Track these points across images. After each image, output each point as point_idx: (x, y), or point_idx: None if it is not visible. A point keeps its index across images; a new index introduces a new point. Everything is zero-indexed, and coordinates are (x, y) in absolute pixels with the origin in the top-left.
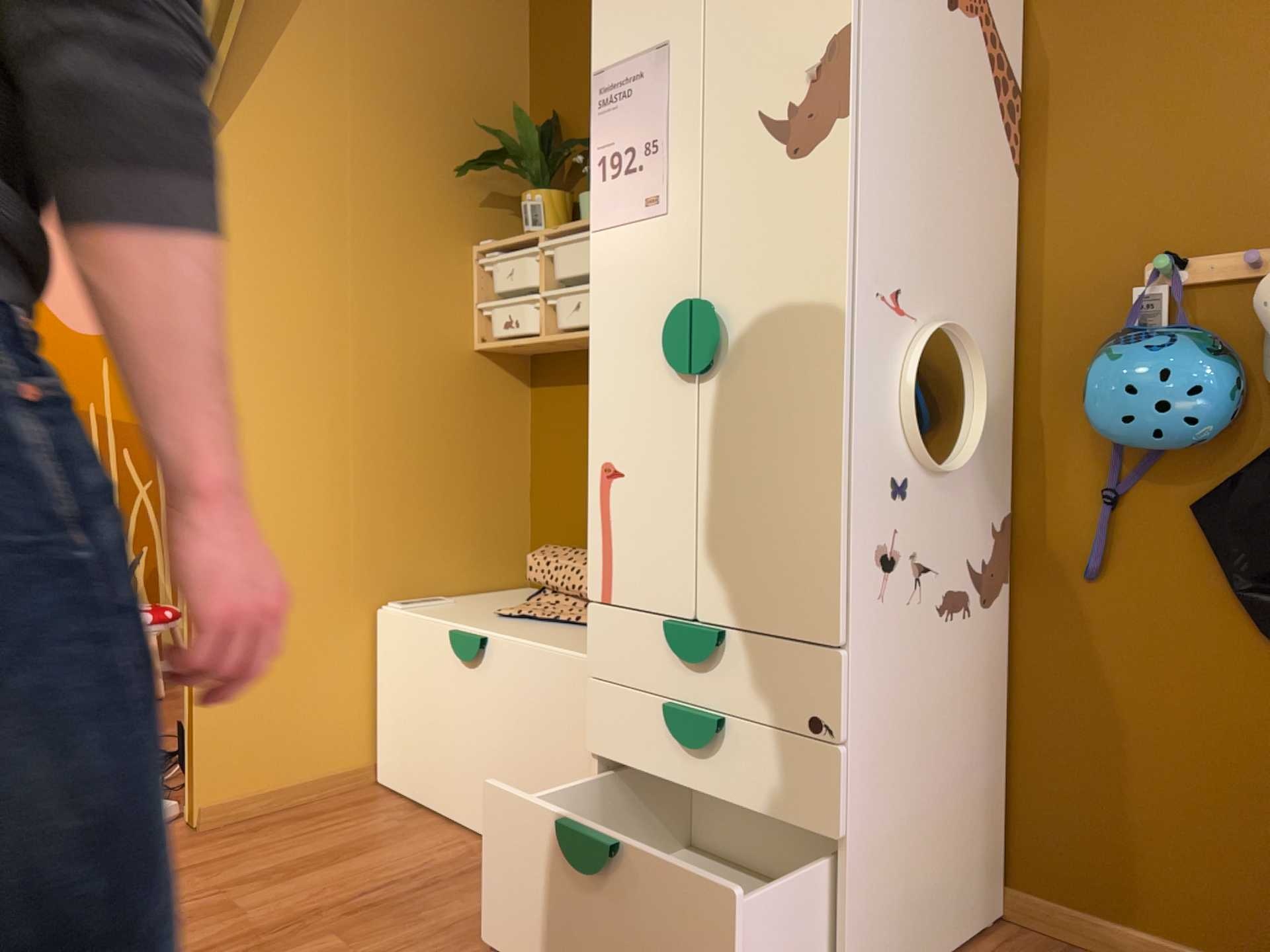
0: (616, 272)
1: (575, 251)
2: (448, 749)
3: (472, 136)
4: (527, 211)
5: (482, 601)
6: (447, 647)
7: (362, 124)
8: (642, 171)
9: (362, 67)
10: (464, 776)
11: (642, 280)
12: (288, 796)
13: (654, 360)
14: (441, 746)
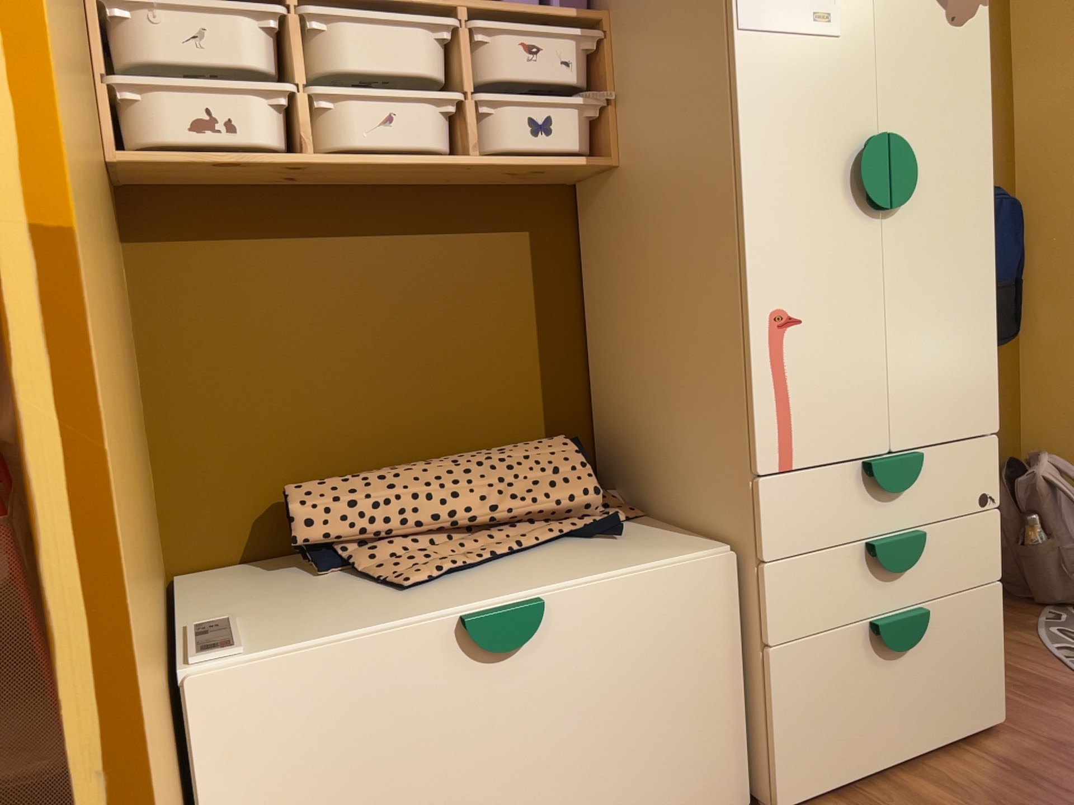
0: (778, 88)
1: (375, 36)
2: None
3: None
4: None
5: (256, 601)
6: (442, 656)
7: None
8: None
9: None
10: None
11: (813, 105)
12: None
13: (832, 195)
14: None
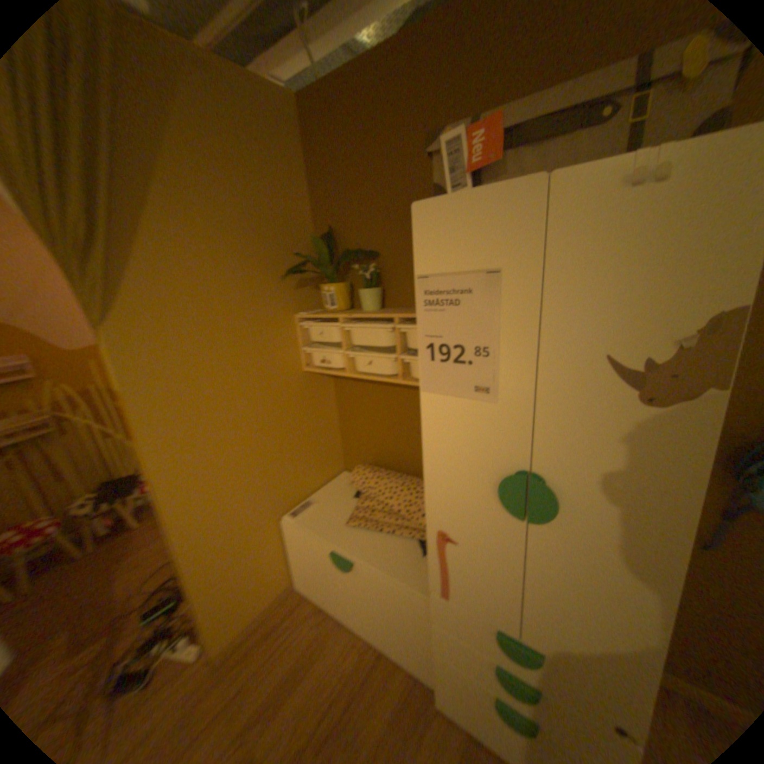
0: (446, 425)
1: (364, 331)
2: (335, 597)
3: (281, 247)
4: (325, 297)
5: (330, 499)
6: (327, 556)
7: (213, 259)
8: (471, 365)
9: (204, 218)
10: (346, 612)
11: (471, 439)
12: (255, 622)
13: (483, 492)
14: (330, 593)
